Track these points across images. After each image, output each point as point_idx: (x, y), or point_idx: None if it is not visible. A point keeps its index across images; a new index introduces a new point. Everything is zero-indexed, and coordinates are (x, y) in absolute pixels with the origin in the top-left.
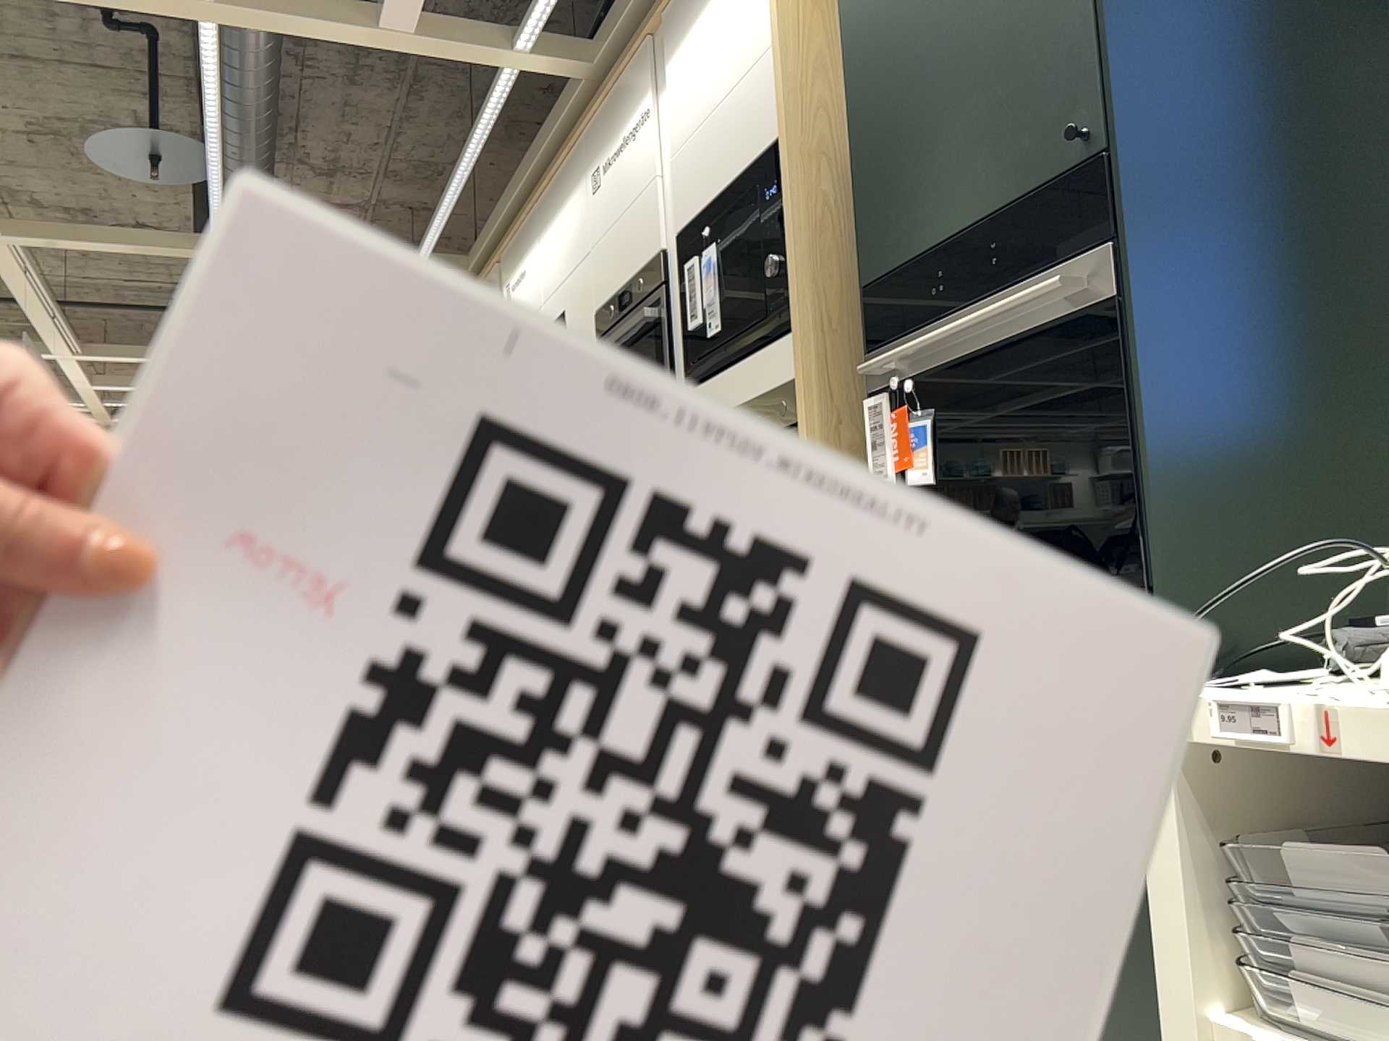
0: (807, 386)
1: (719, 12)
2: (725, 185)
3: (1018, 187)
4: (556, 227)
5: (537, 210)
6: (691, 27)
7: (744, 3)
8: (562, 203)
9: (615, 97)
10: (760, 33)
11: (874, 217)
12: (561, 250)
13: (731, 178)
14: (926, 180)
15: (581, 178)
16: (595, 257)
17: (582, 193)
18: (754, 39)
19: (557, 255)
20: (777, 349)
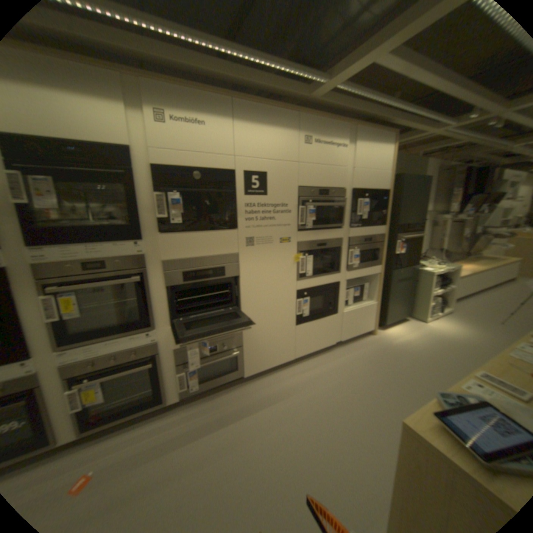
0: (385, 236)
1: (378, 148)
2: (372, 188)
3: (418, 221)
4: (261, 129)
5: (234, 103)
6: (369, 141)
7: (385, 154)
8: (272, 124)
9: (327, 122)
10: (388, 165)
11: (402, 214)
12: (266, 144)
13: (375, 187)
14: (409, 214)
15: (294, 128)
16: (303, 167)
17: (294, 135)
18: (386, 164)
19: (261, 143)
20: (380, 227)
